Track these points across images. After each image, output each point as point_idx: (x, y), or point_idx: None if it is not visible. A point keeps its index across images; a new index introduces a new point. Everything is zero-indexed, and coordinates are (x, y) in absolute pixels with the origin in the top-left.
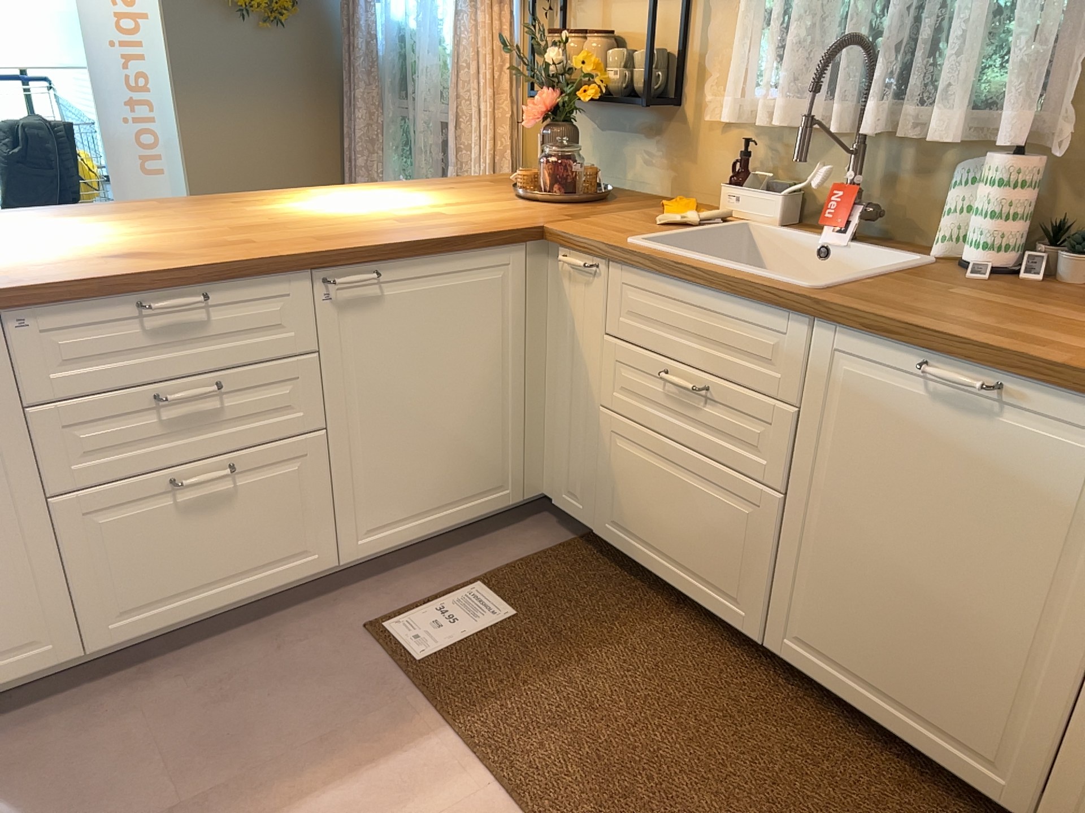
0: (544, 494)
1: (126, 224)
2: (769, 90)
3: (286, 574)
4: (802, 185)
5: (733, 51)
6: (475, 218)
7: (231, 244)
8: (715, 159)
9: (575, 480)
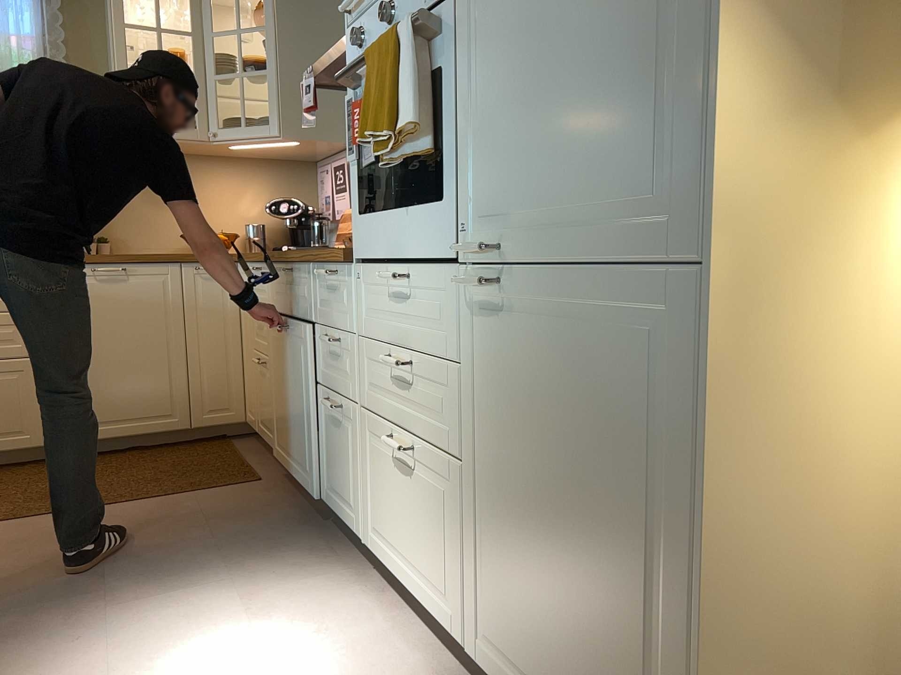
0: None
1: None
2: None
3: None
4: None
5: None
6: None
7: None
8: None
9: None
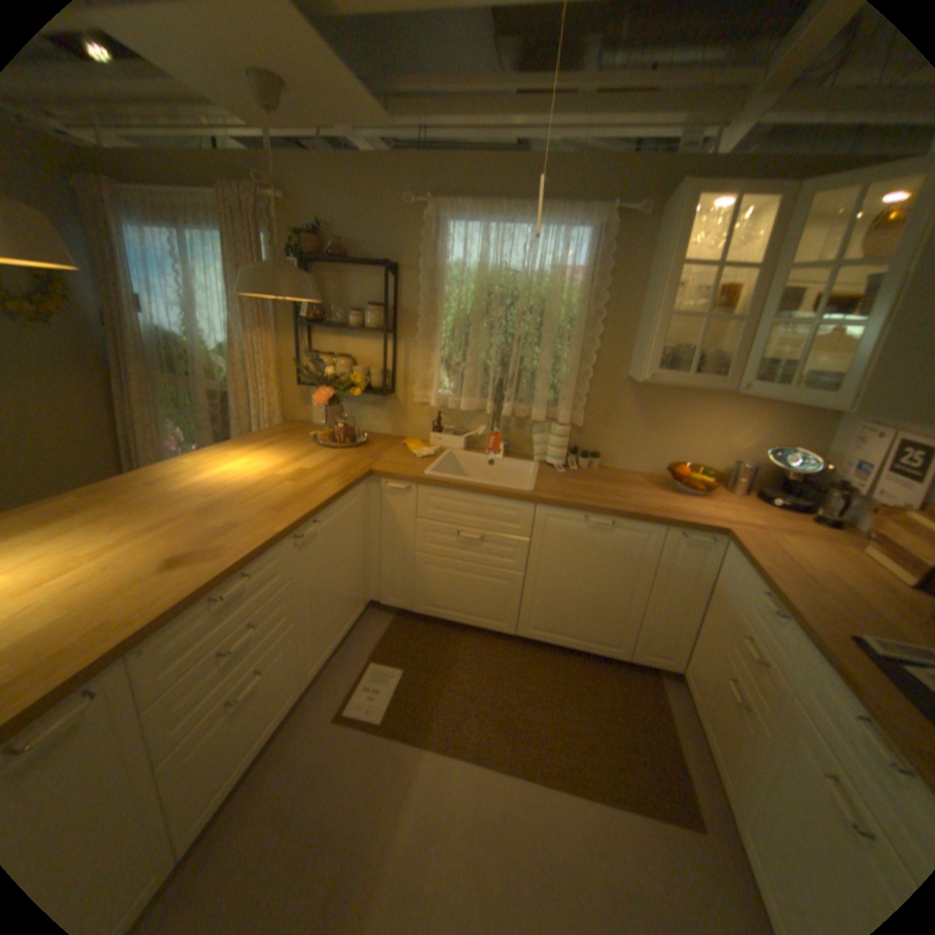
0: (371, 600)
1: (92, 529)
2: (451, 393)
3: (279, 719)
4: (474, 434)
5: (426, 372)
6: (329, 470)
7: (224, 531)
8: (418, 418)
9: (397, 590)
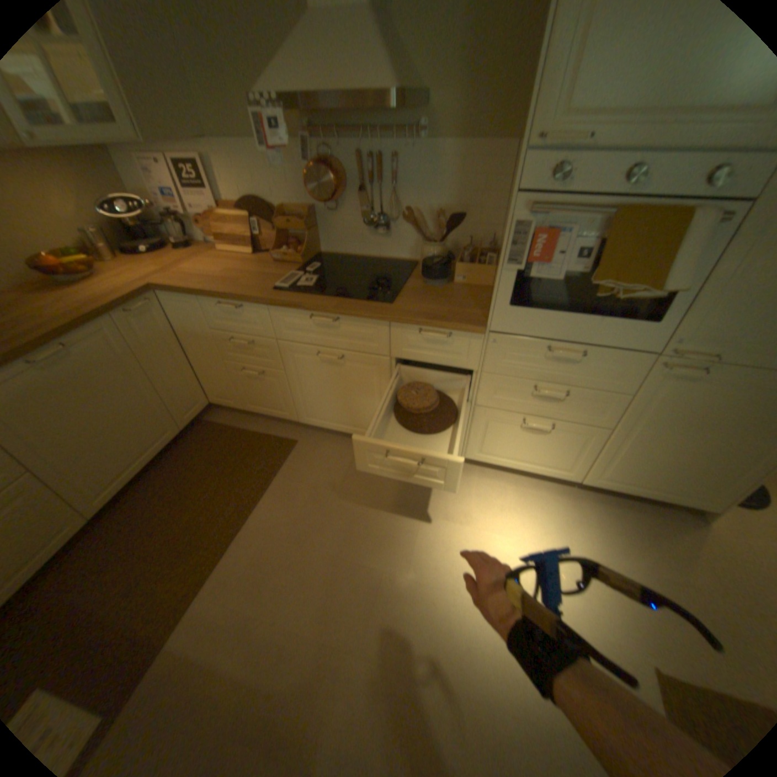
0: None
1: None
2: None
3: None
4: None
5: None
6: None
7: None
8: None
9: None
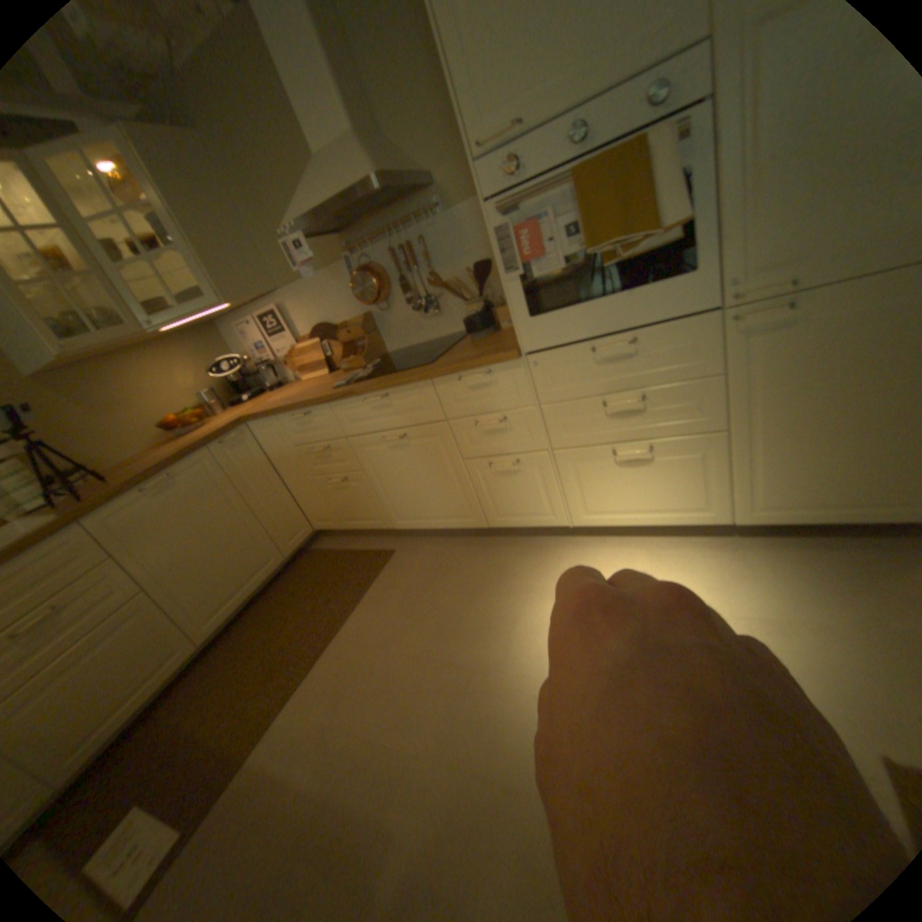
0: None
1: None
2: None
3: None
4: None
5: None
6: None
7: None
8: None
9: None
